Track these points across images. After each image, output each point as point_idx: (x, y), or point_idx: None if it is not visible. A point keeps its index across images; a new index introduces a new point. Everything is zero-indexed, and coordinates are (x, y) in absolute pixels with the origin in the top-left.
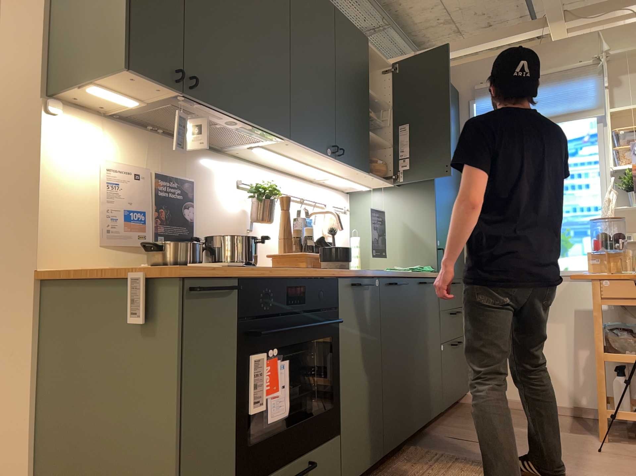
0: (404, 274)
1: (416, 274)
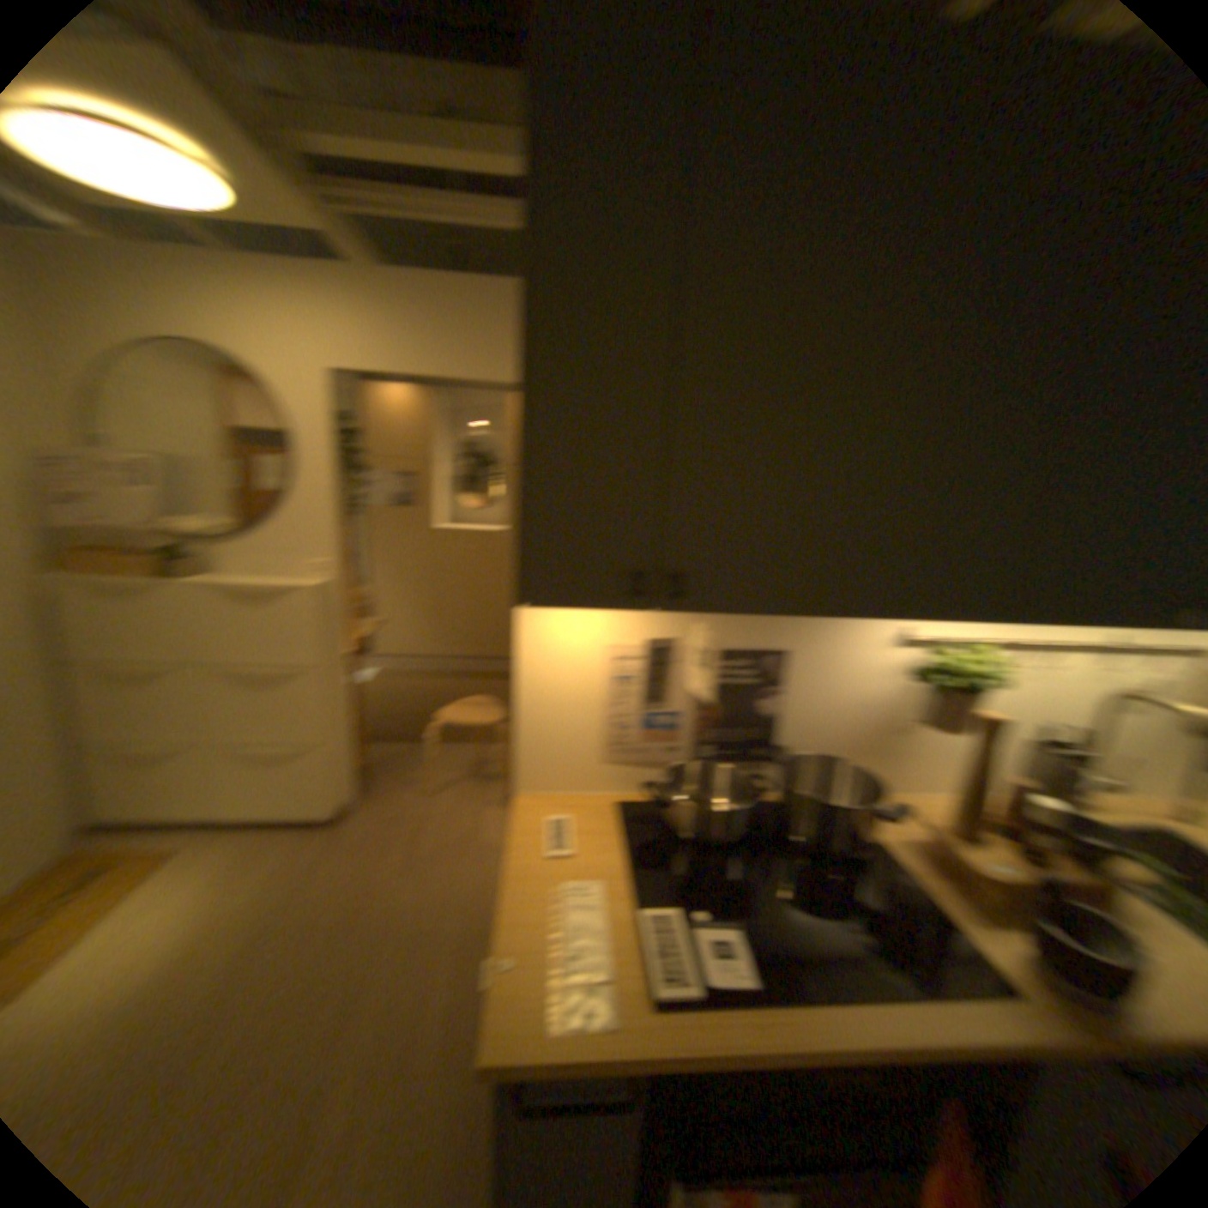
0: None
1: None
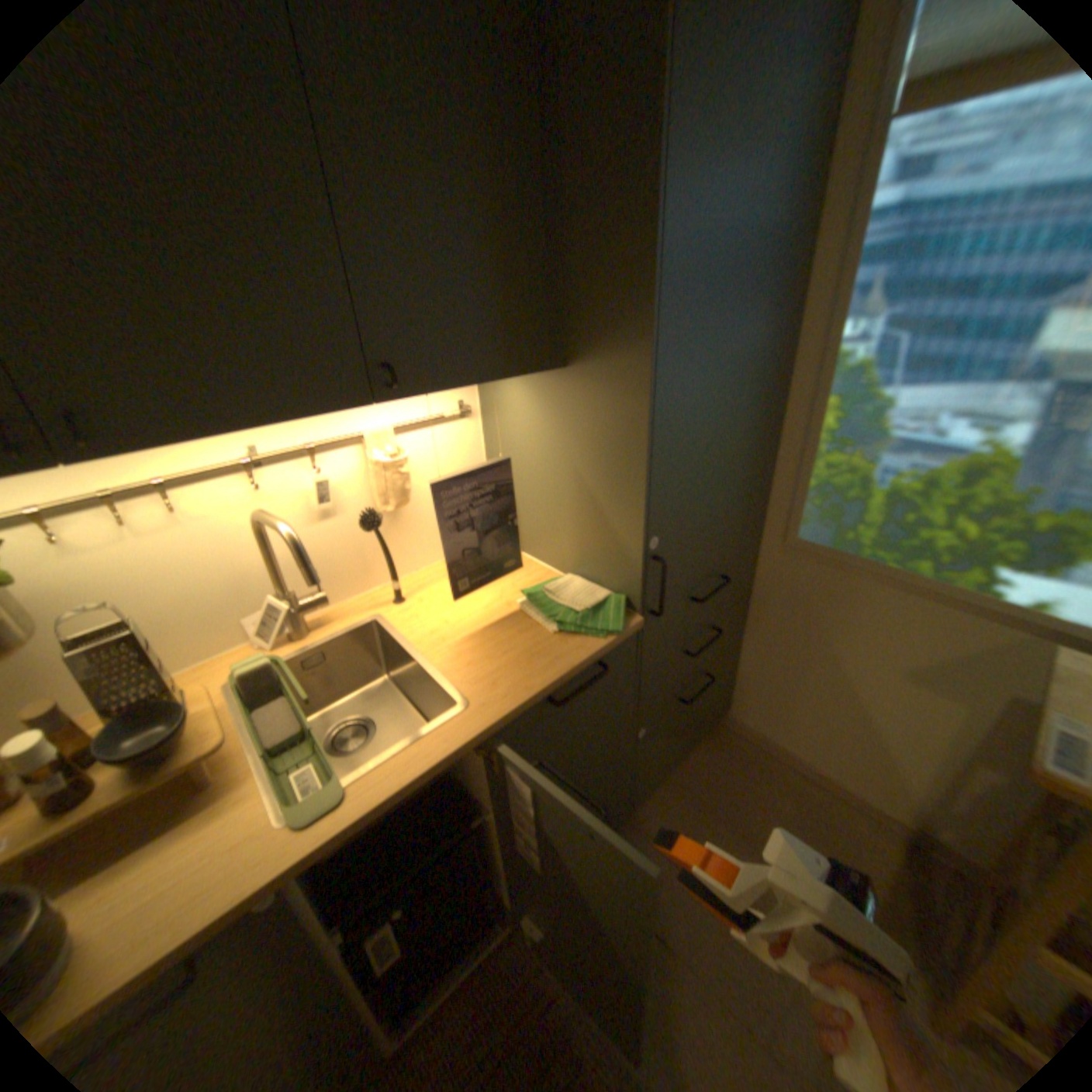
0: (440, 765)
1: (510, 718)
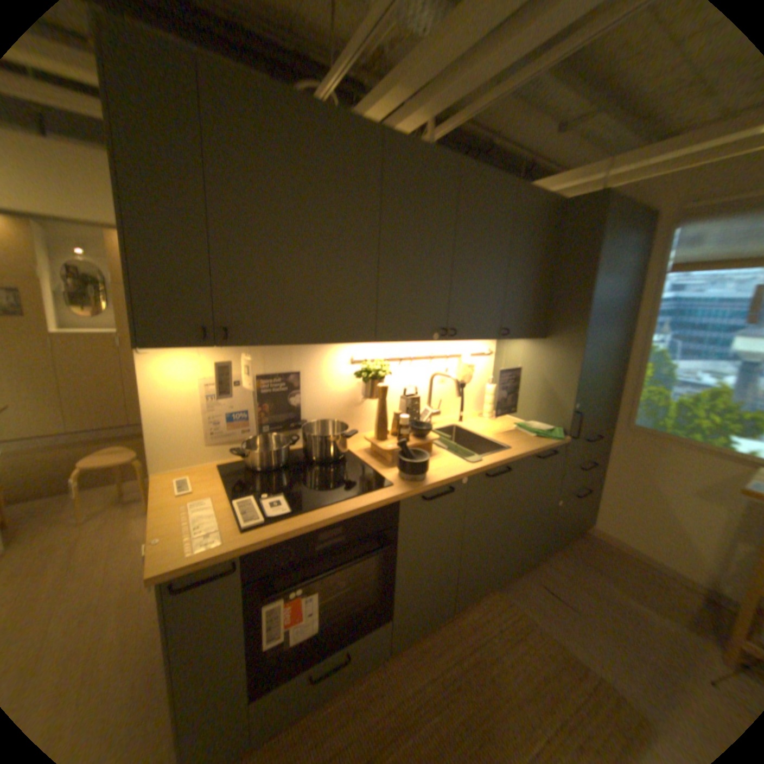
0: (509, 460)
1: (529, 454)
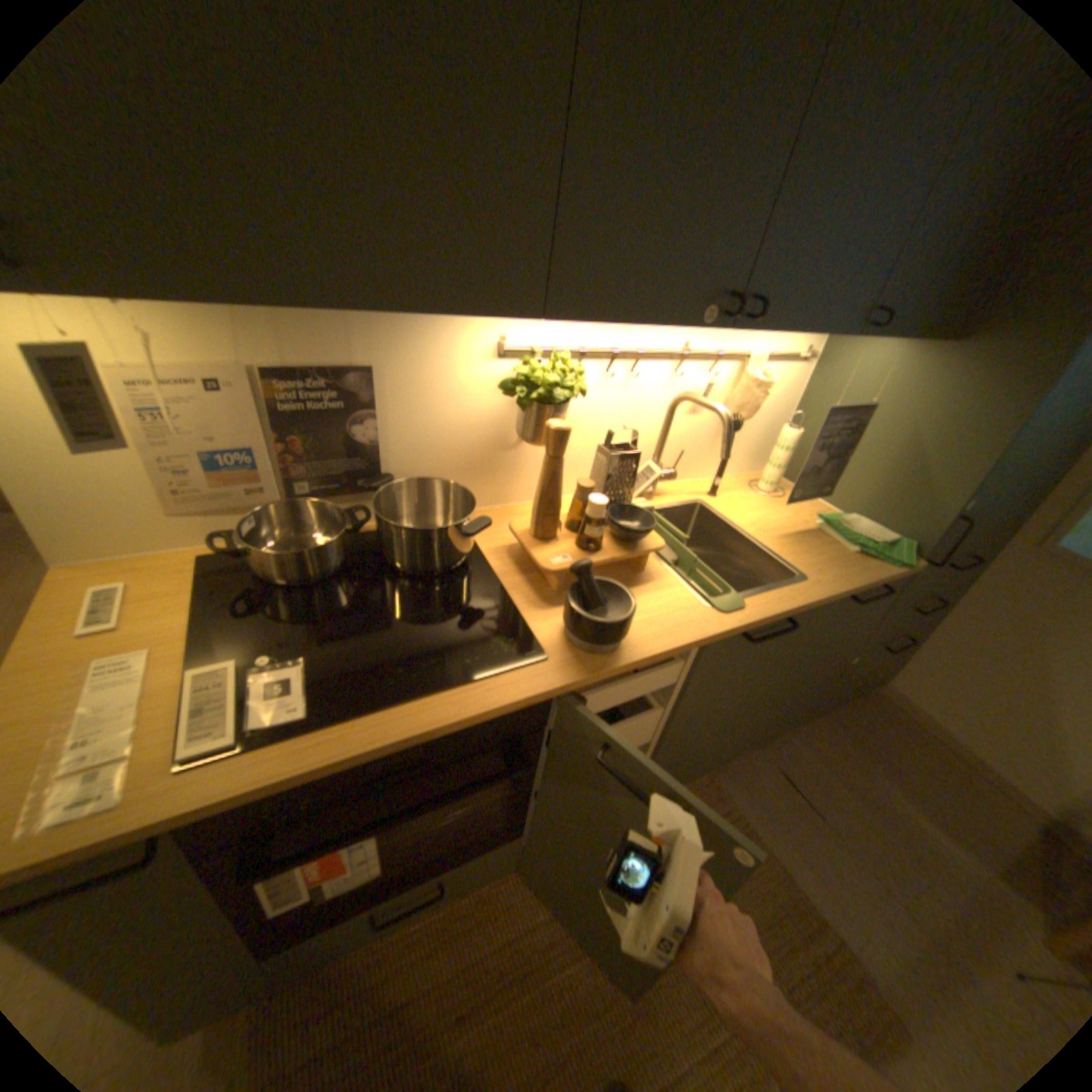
0: (799, 609)
1: (840, 597)
